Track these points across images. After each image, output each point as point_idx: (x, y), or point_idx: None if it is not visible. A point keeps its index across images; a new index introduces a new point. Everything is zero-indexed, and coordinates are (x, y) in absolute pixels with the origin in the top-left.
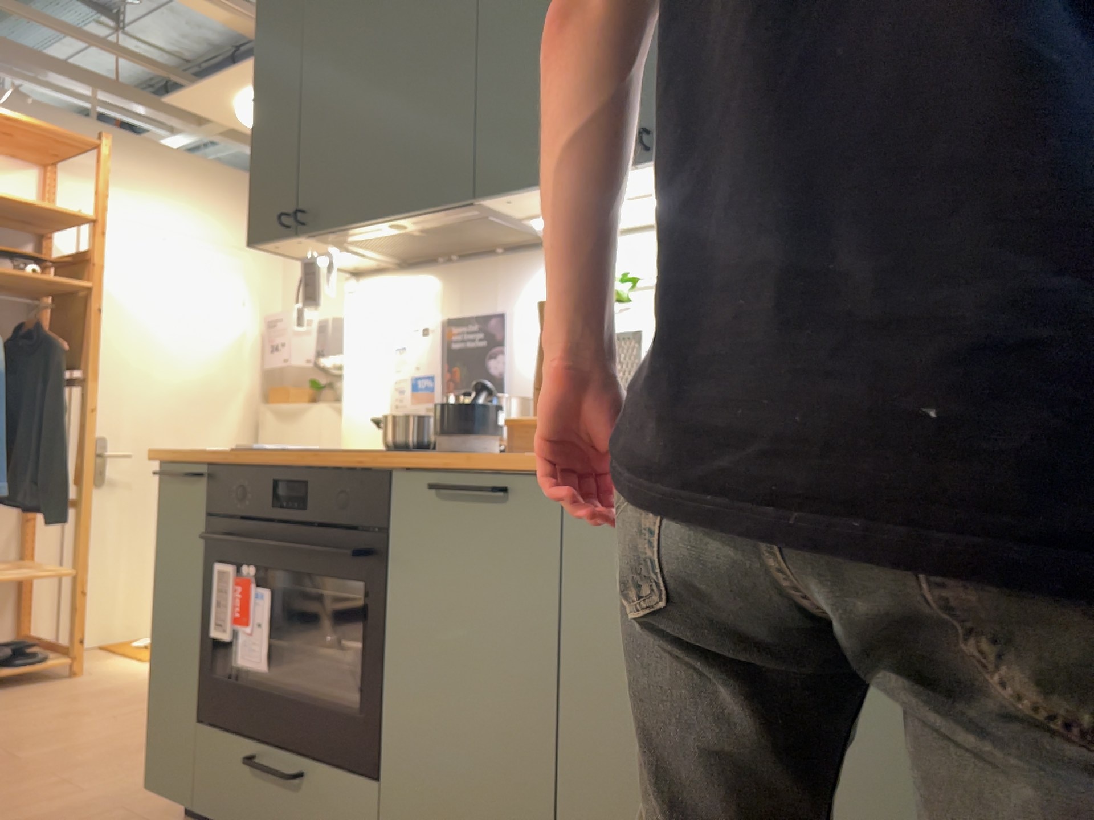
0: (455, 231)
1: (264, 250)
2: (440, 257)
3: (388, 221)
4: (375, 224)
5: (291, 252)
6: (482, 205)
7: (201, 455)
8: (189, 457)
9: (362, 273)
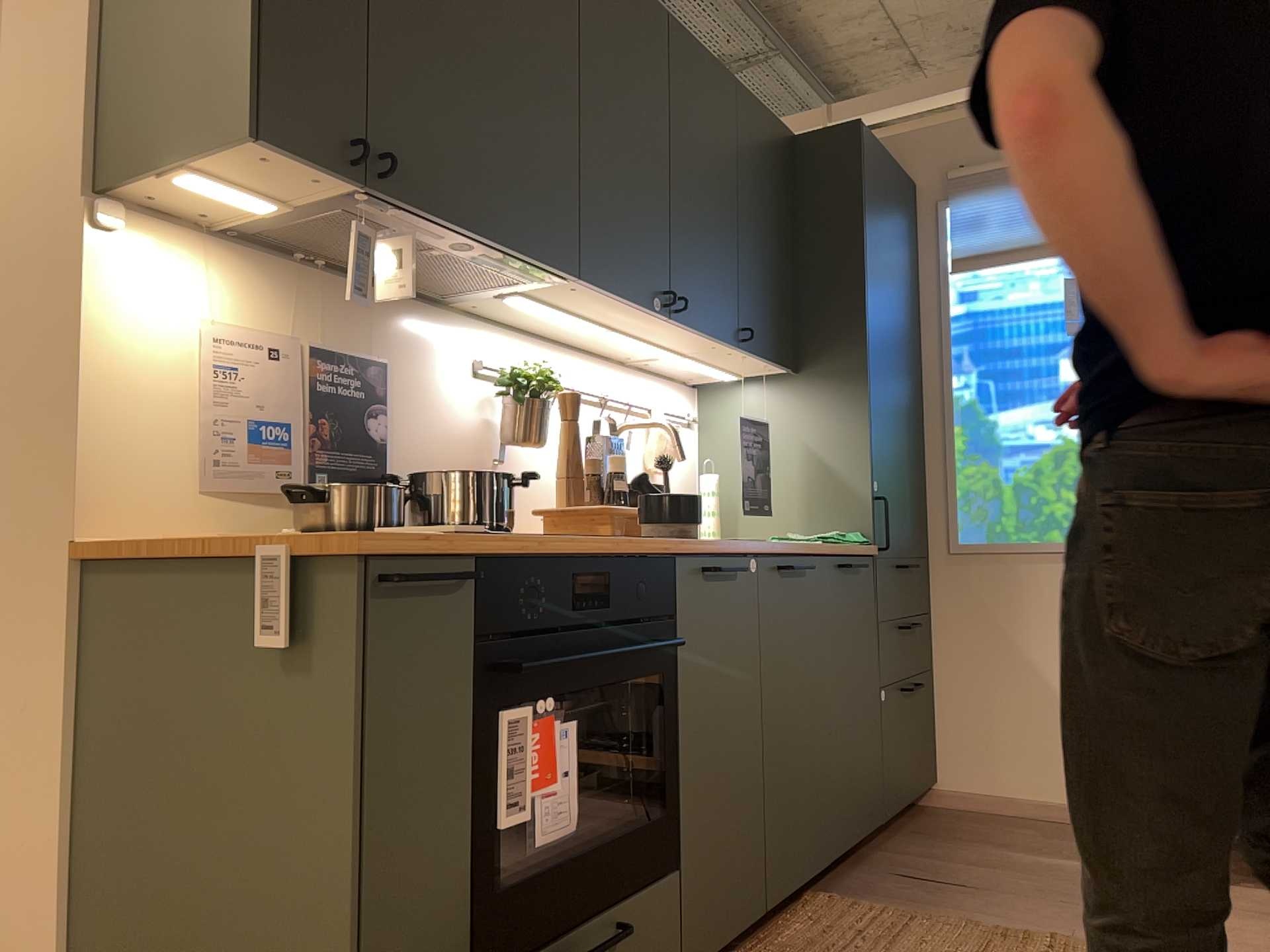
0: (452, 265)
1: (248, 148)
2: (305, 254)
3: (483, 242)
4: (465, 235)
5: (238, 165)
6: (553, 276)
7: (478, 544)
8: (451, 547)
9: (122, 201)
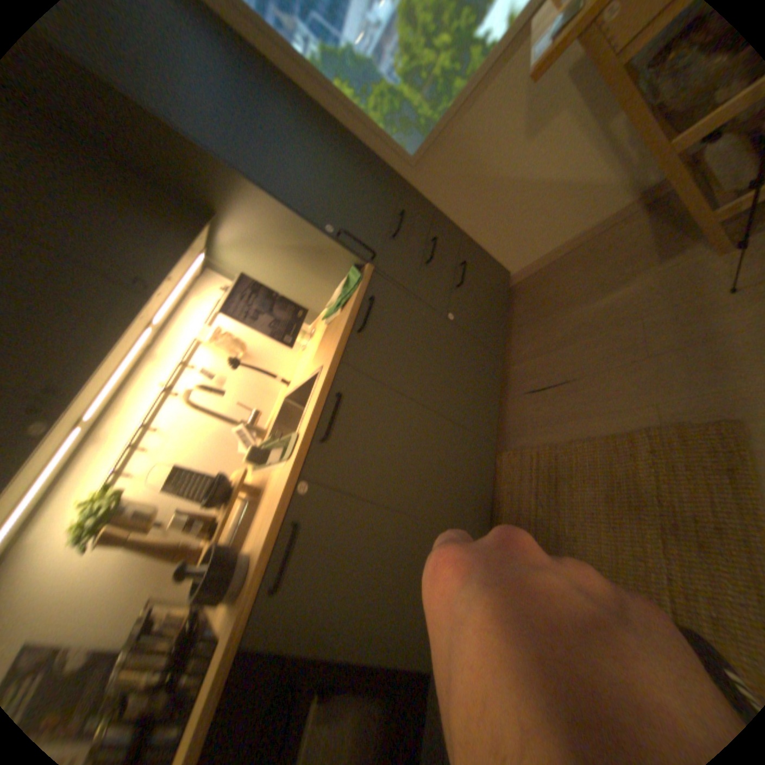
0: None
1: None
2: None
3: None
4: None
5: None
6: None
7: None
8: None
9: None
